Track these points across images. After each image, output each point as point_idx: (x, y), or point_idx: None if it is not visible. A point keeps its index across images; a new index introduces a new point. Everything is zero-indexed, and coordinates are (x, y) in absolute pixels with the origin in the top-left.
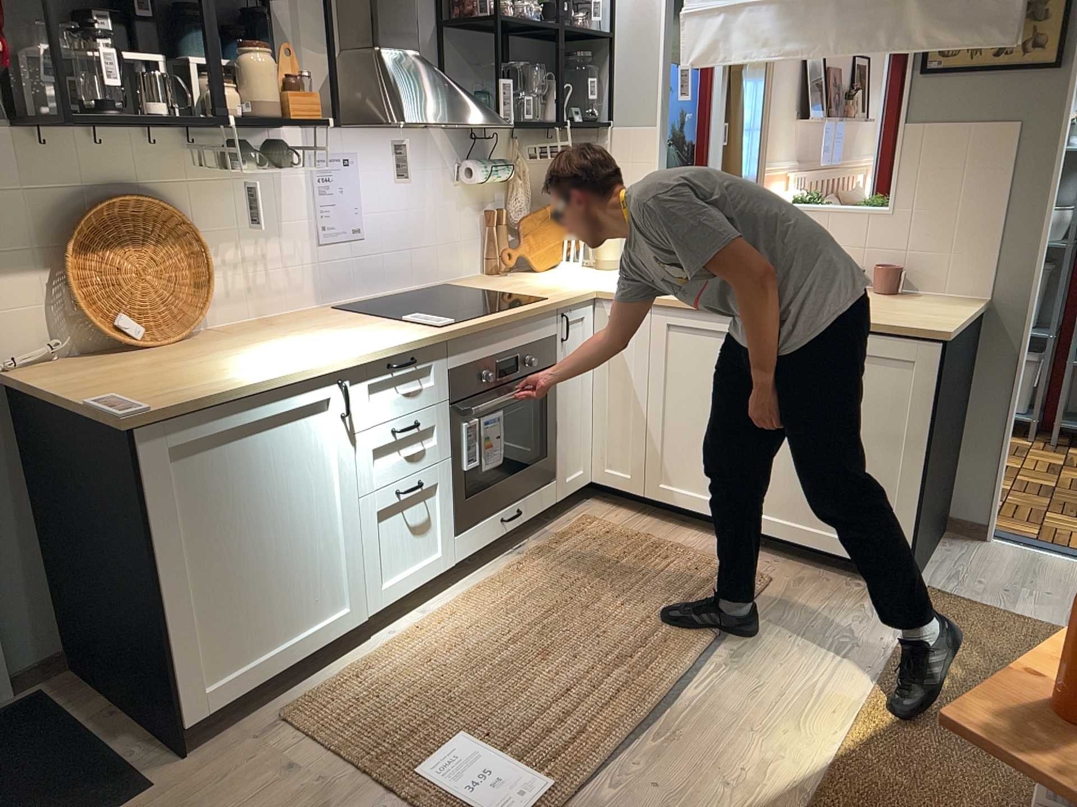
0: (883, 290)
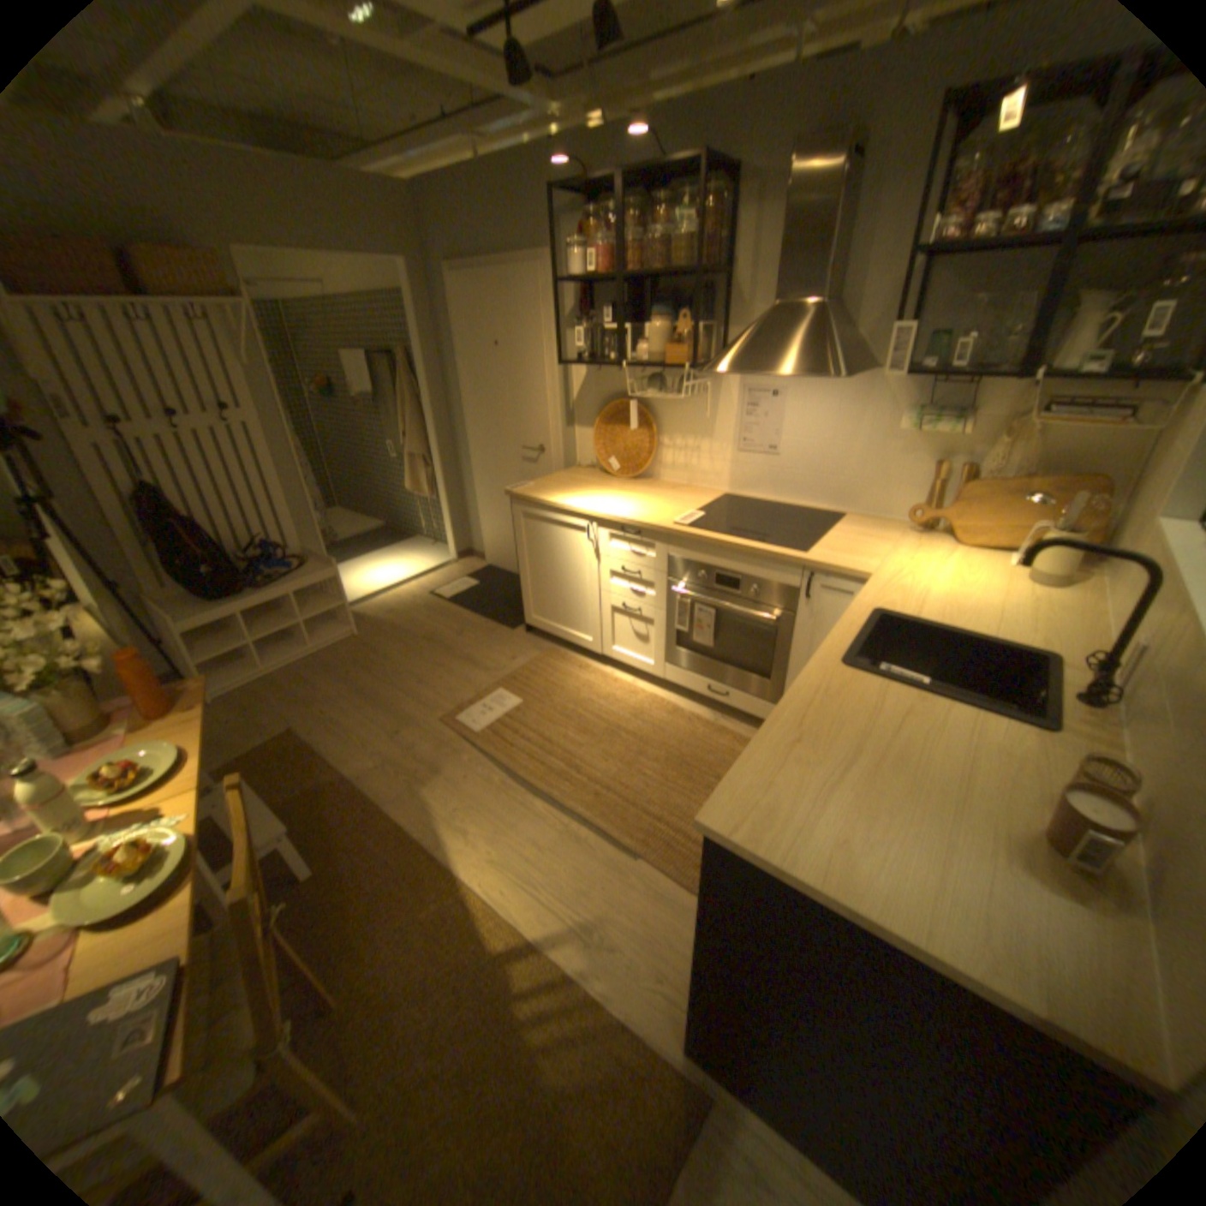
0: (1051, 831)
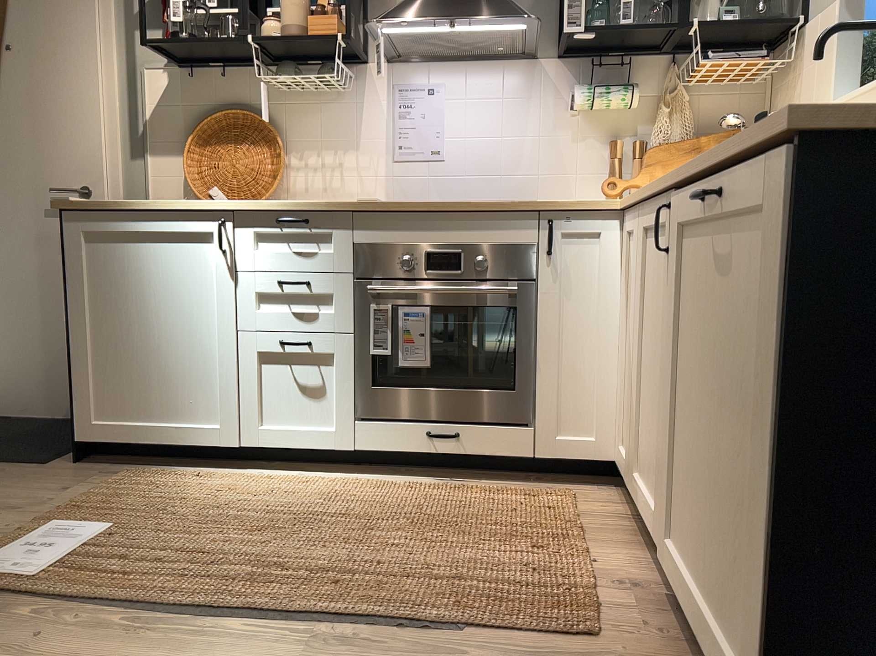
0: None
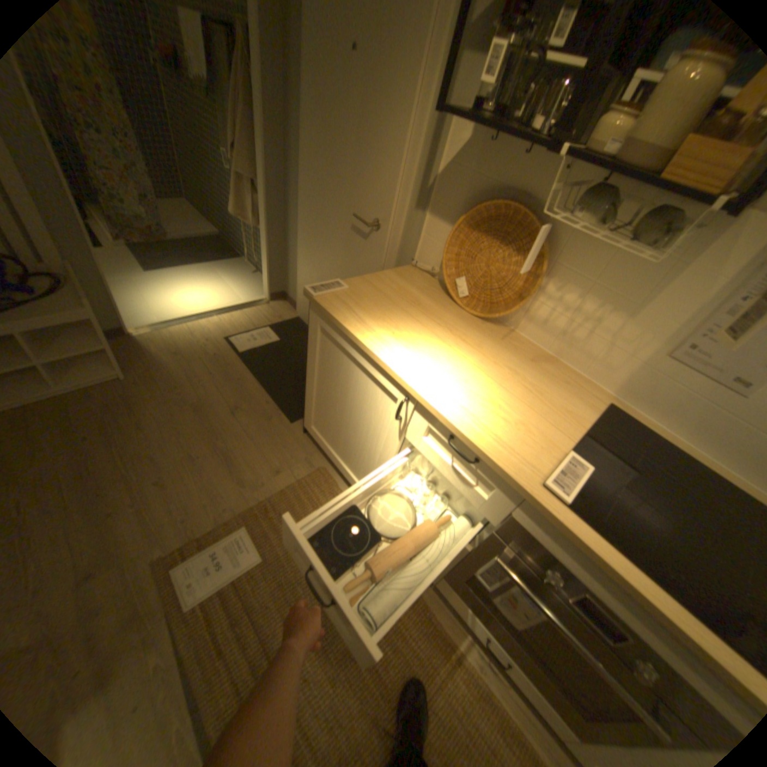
0: None
